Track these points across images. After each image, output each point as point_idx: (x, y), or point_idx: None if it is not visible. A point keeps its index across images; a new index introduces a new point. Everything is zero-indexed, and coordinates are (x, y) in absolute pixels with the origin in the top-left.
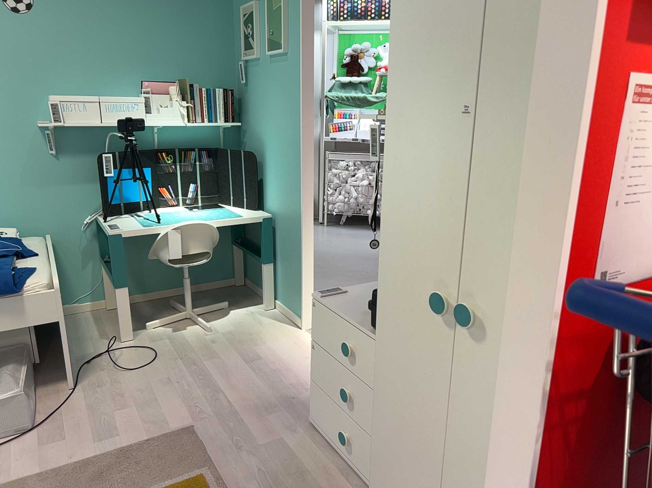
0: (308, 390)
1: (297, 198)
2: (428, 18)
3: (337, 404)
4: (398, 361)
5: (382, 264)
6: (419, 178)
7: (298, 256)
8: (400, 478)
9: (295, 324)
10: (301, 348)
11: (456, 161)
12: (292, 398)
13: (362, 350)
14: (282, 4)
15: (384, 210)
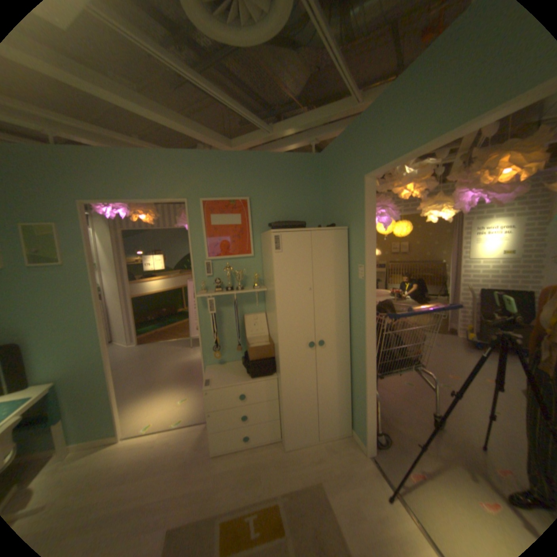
0: (183, 453)
1: (95, 358)
2: (292, 266)
3: (234, 429)
4: (292, 375)
5: (280, 346)
6: (294, 312)
7: (102, 396)
8: (299, 414)
9: (106, 444)
10: (138, 447)
11: (308, 304)
12: (183, 462)
13: (250, 391)
14: (55, 233)
15: (278, 327)
